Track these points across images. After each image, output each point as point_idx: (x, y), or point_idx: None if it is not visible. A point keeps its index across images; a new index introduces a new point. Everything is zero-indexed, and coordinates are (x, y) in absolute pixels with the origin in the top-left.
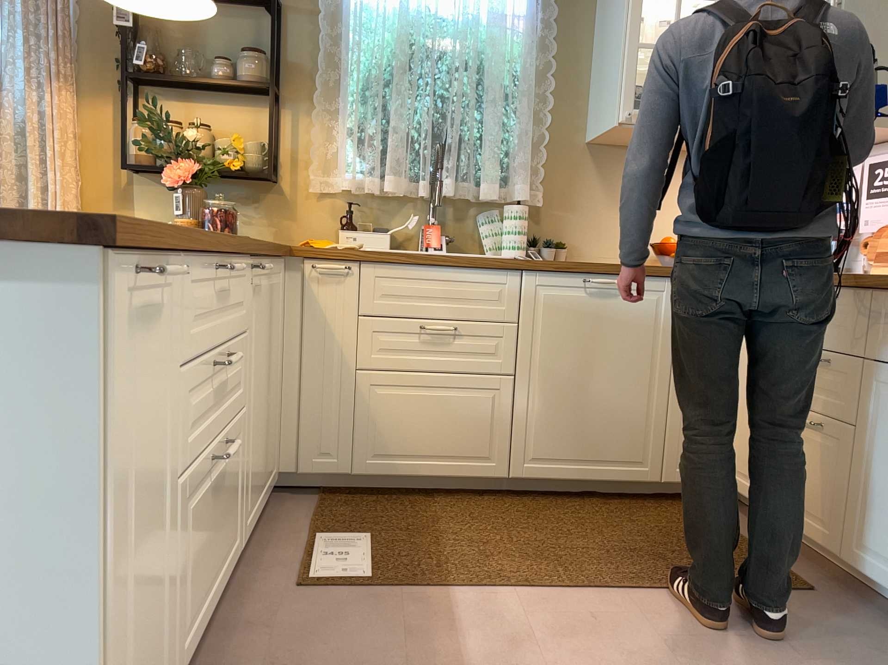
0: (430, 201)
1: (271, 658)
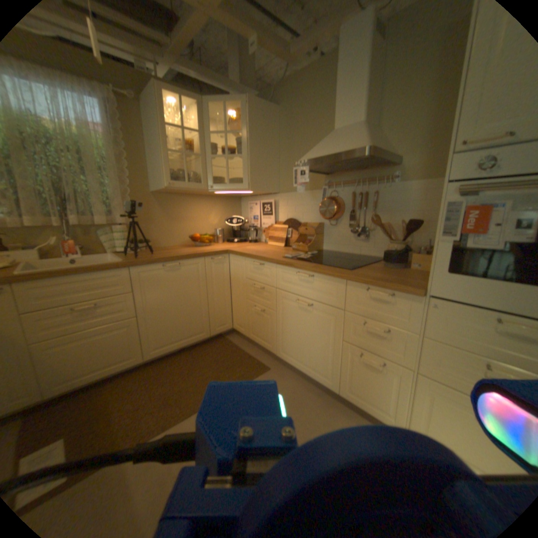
0: (60, 228)
1: None
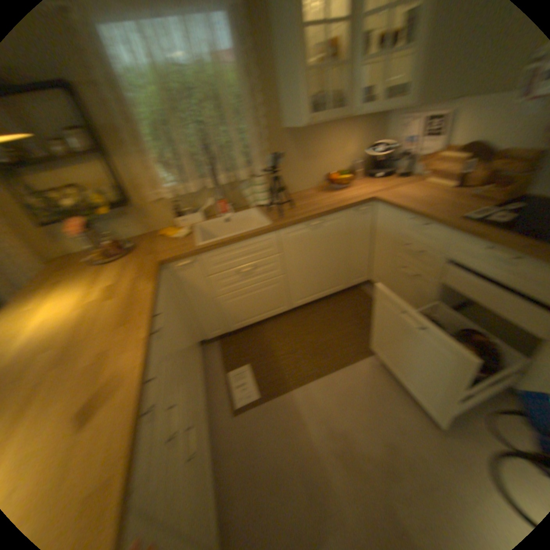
0: (210, 187)
1: (240, 472)
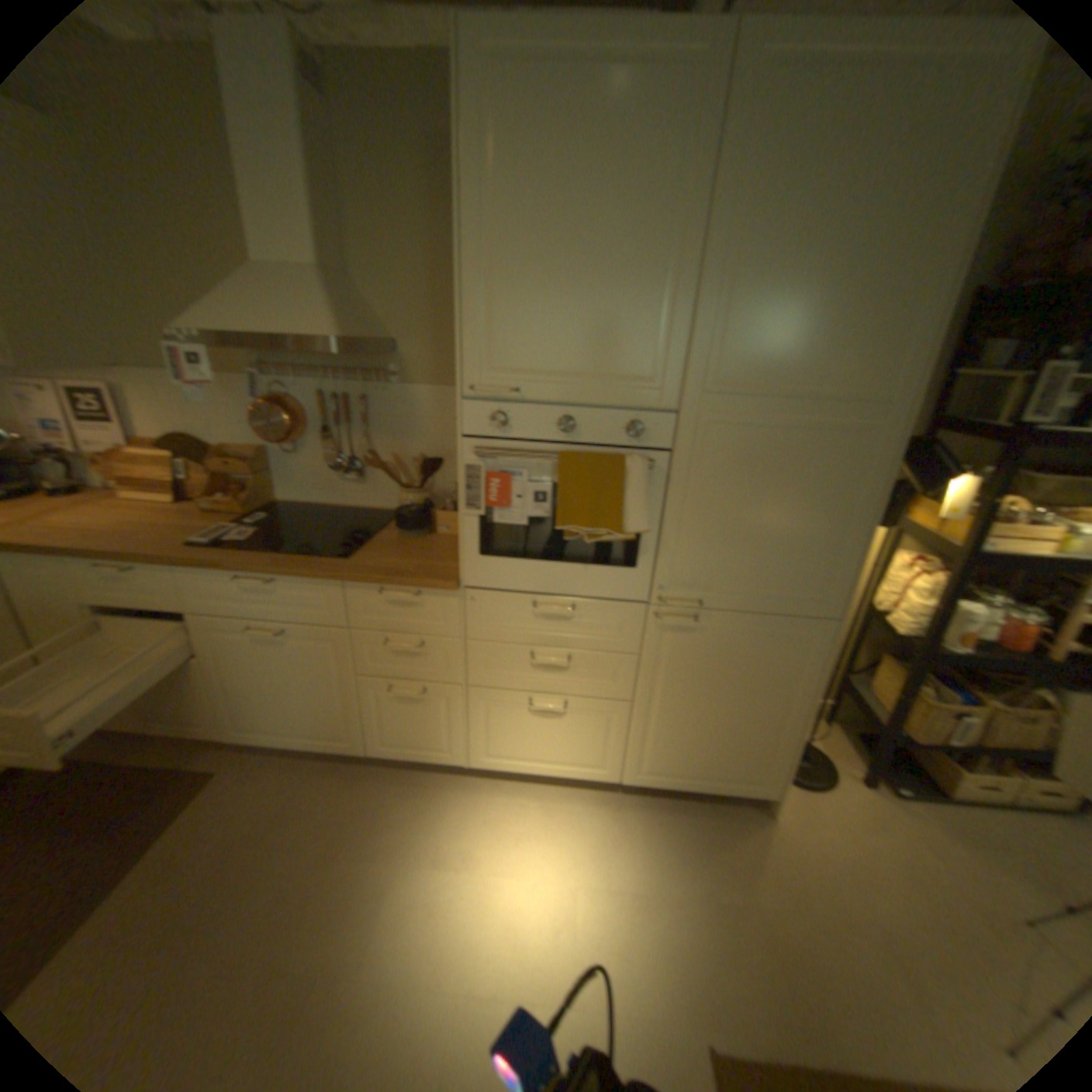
0: None
1: None
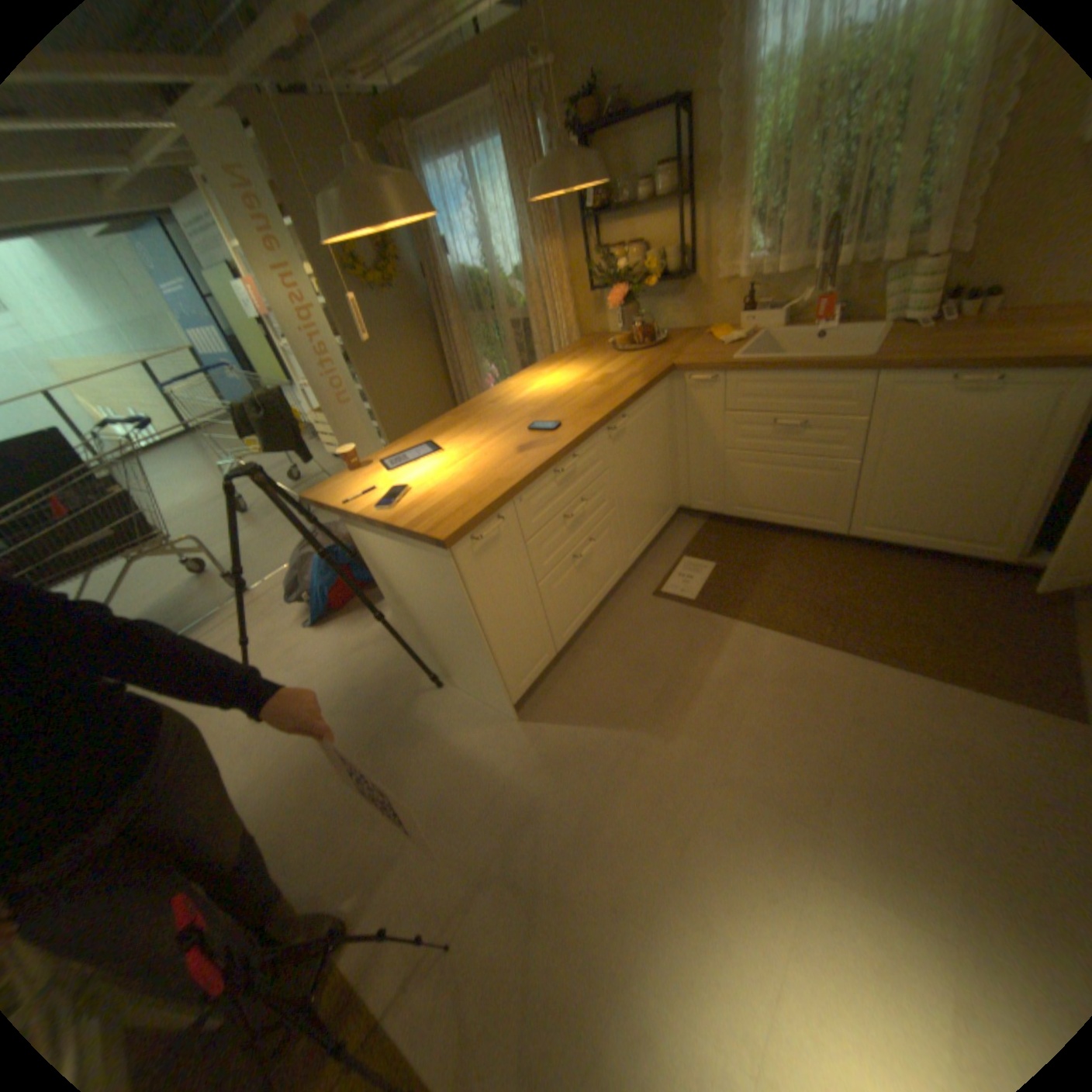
0: (832, 266)
1: (620, 636)
